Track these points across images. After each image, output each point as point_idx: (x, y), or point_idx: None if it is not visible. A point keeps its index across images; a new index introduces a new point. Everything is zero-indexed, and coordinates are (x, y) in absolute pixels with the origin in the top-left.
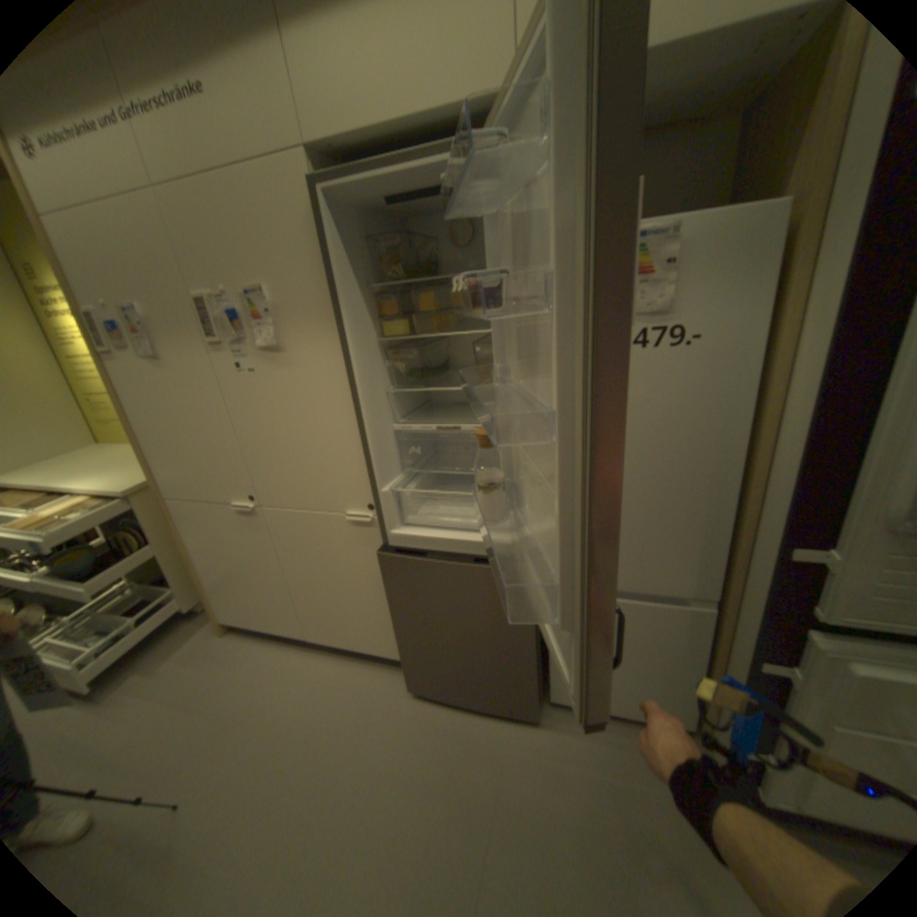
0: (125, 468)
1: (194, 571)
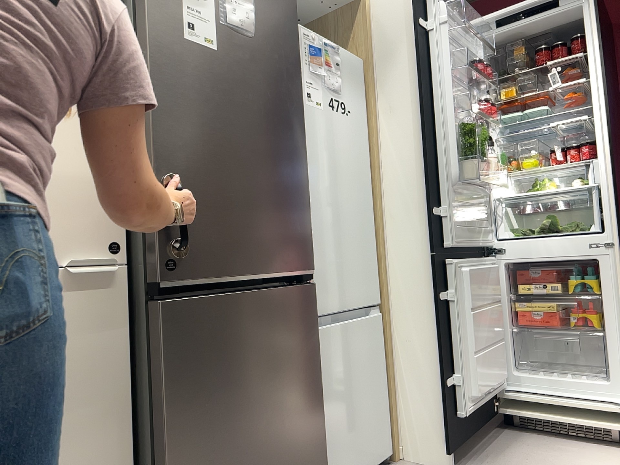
0: None
1: None
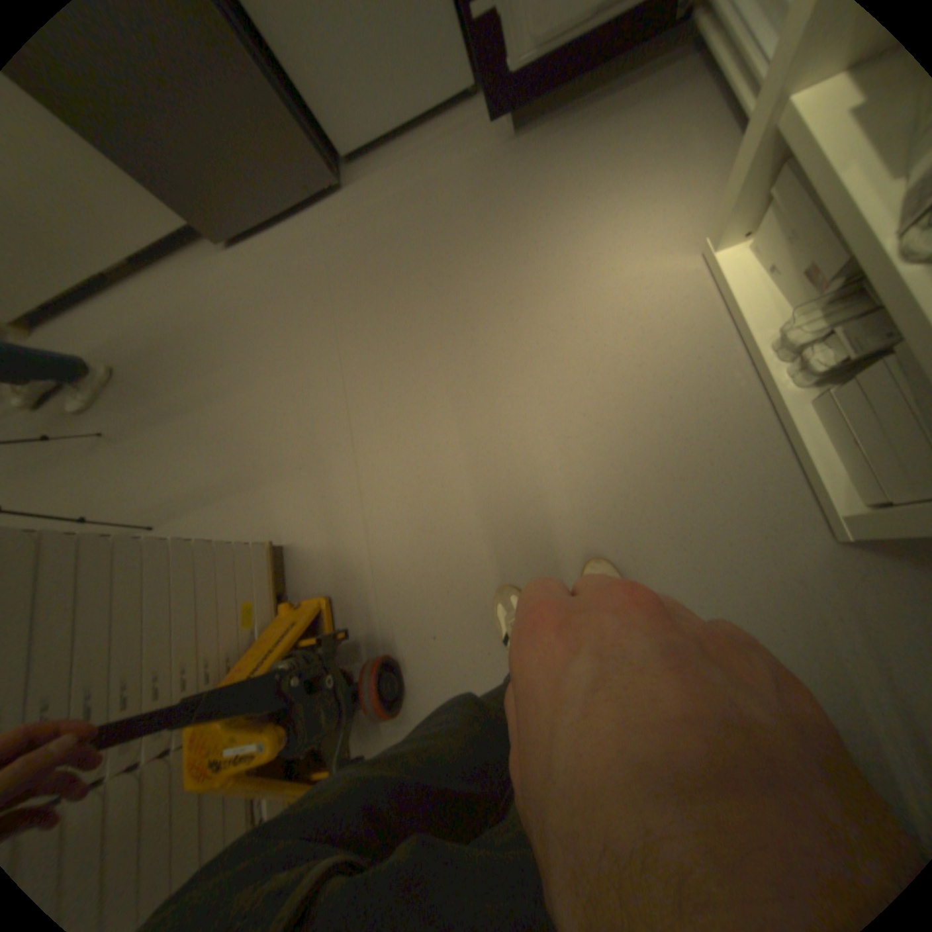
0: None
1: None
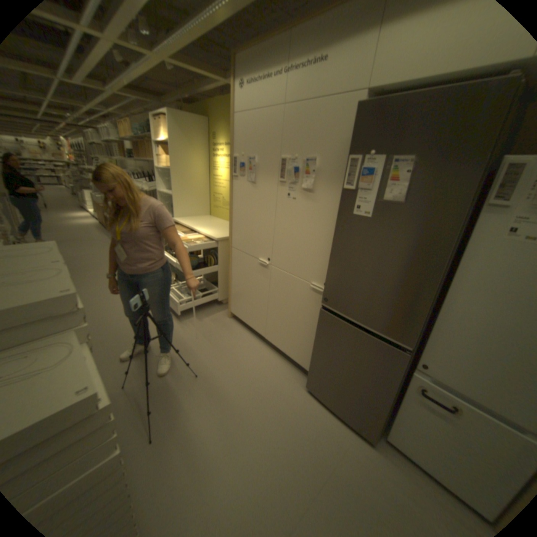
0: (219, 229)
1: (230, 284)
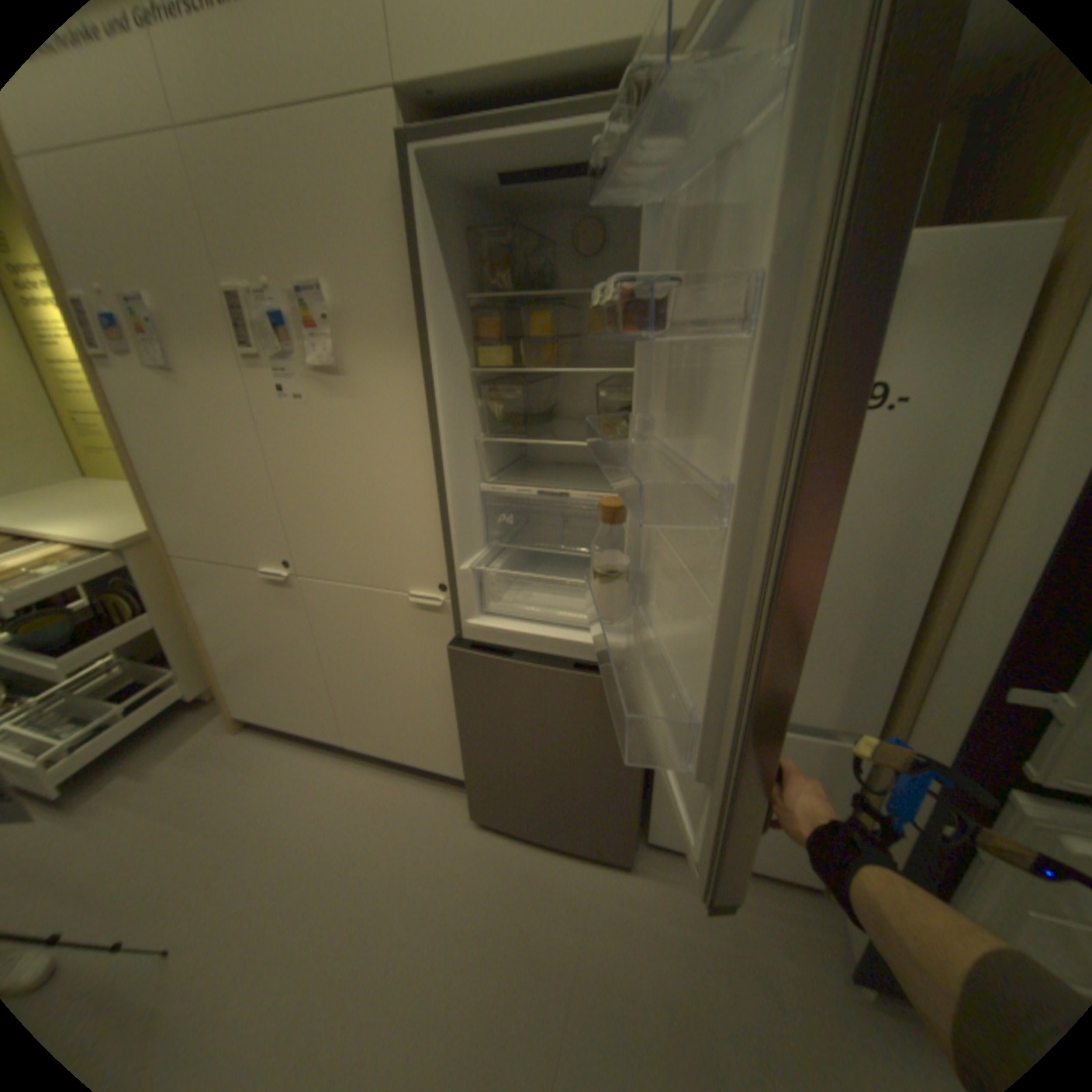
0: (117, 513)
1: (203, 652)
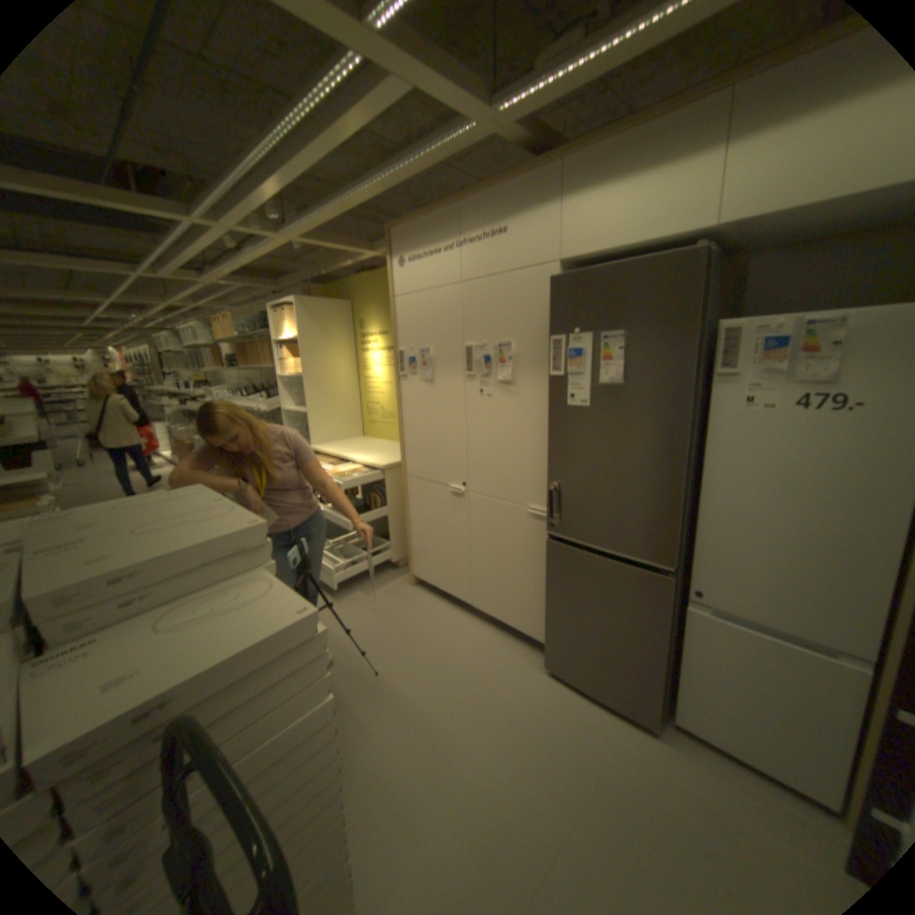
0: (383, 454)
1: (410, 532)
